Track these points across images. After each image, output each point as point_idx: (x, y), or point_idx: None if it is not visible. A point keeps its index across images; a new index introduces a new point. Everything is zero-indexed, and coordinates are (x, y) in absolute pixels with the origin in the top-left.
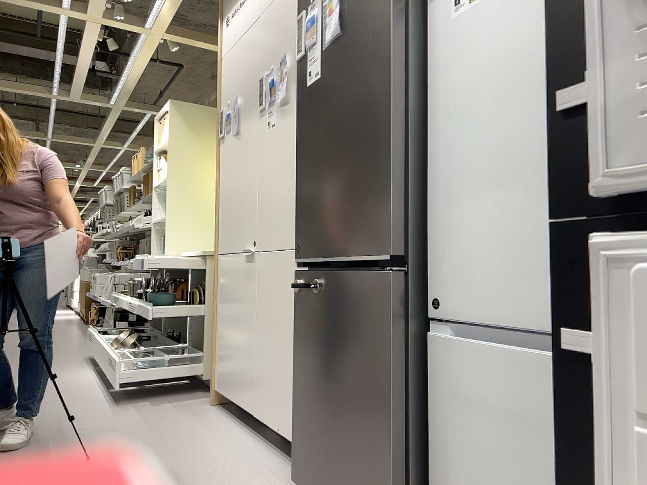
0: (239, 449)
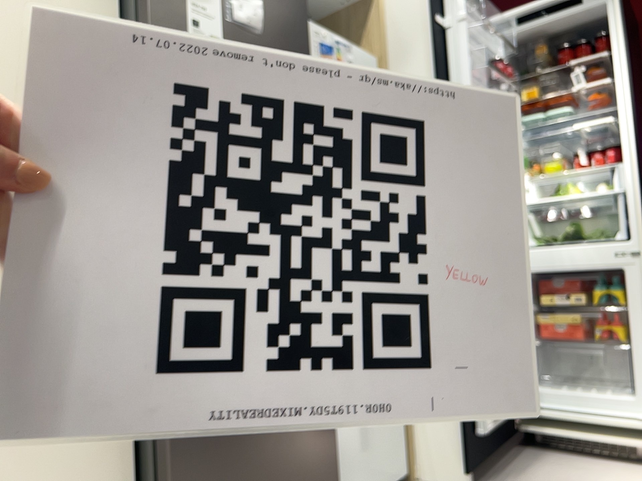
0: None
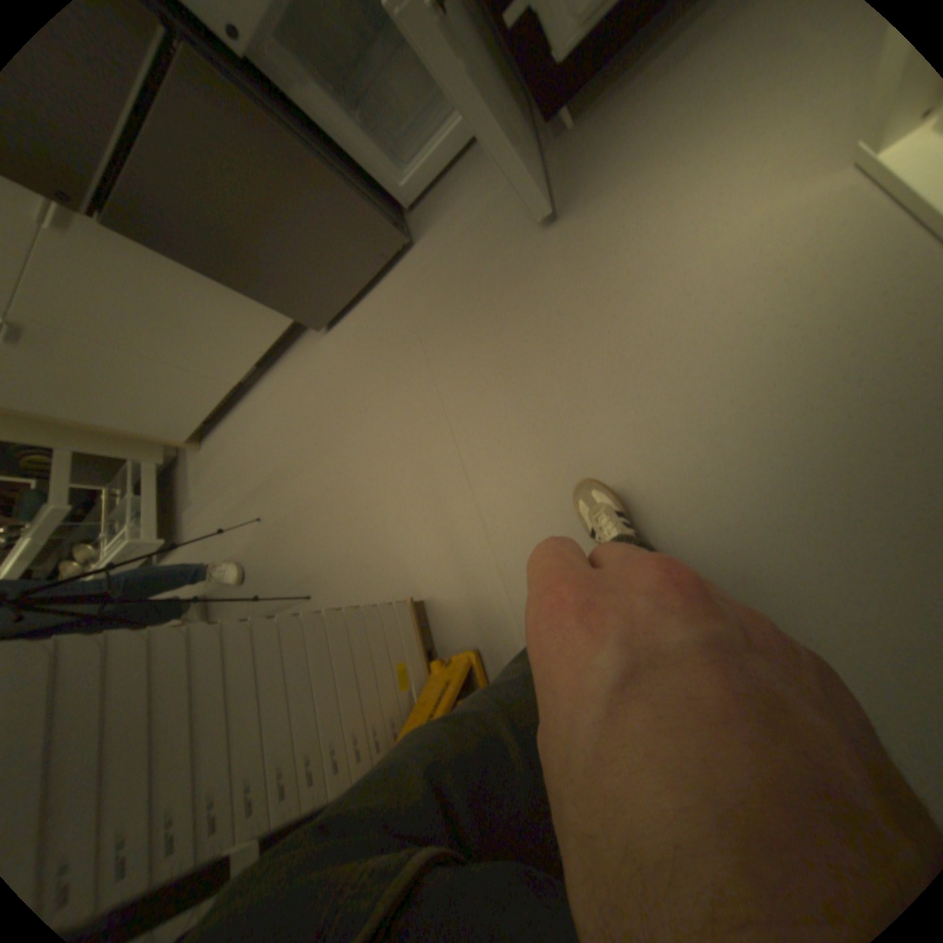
0: (267, 397)
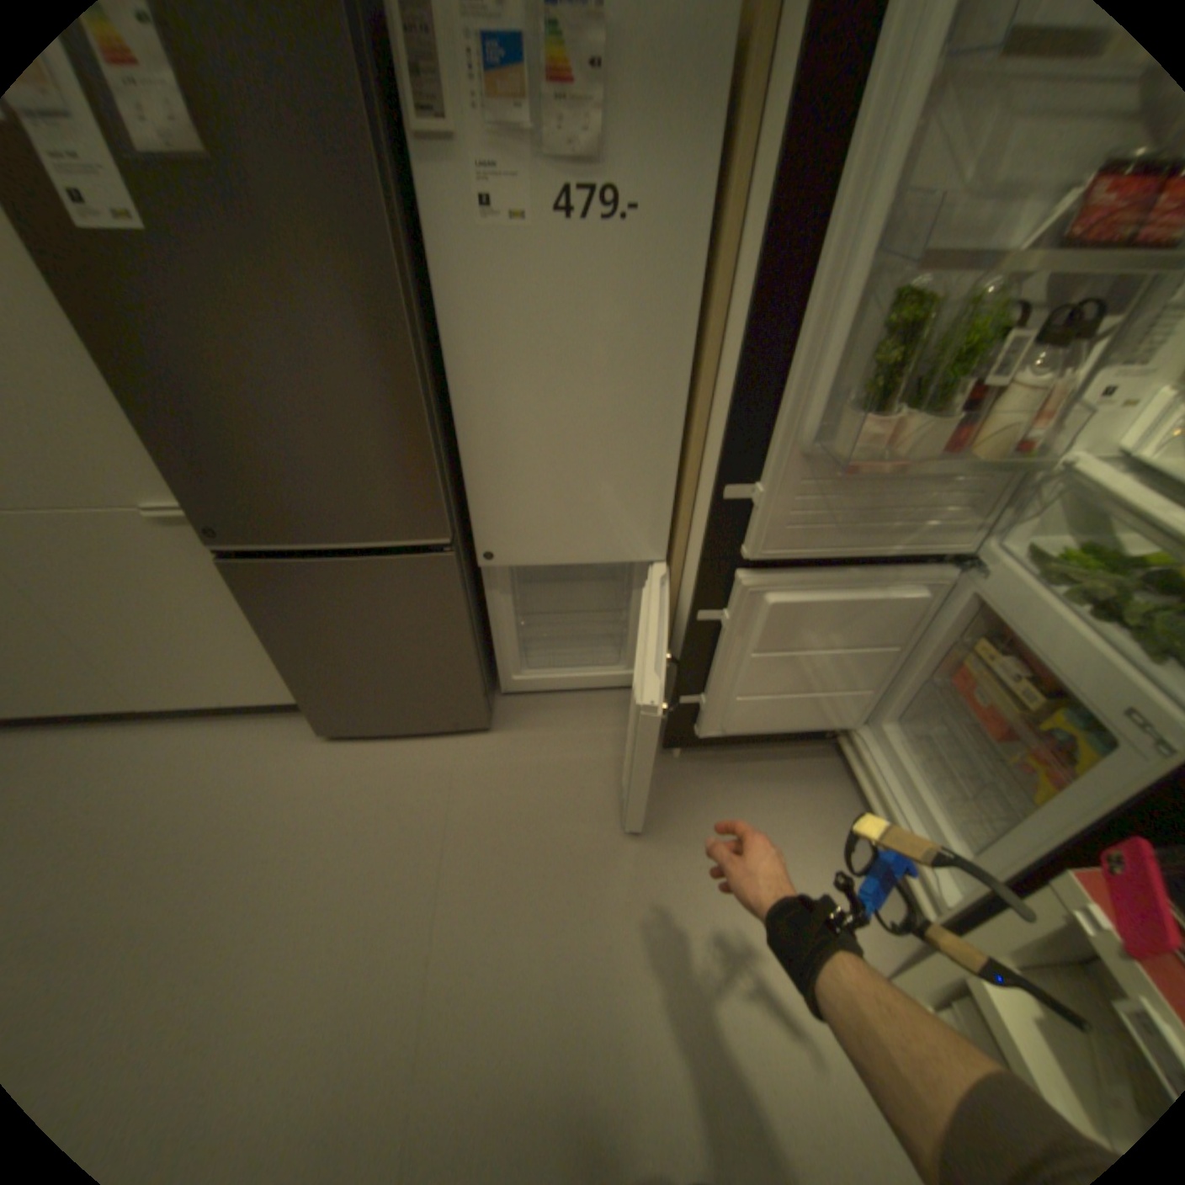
0: (162, 751)
